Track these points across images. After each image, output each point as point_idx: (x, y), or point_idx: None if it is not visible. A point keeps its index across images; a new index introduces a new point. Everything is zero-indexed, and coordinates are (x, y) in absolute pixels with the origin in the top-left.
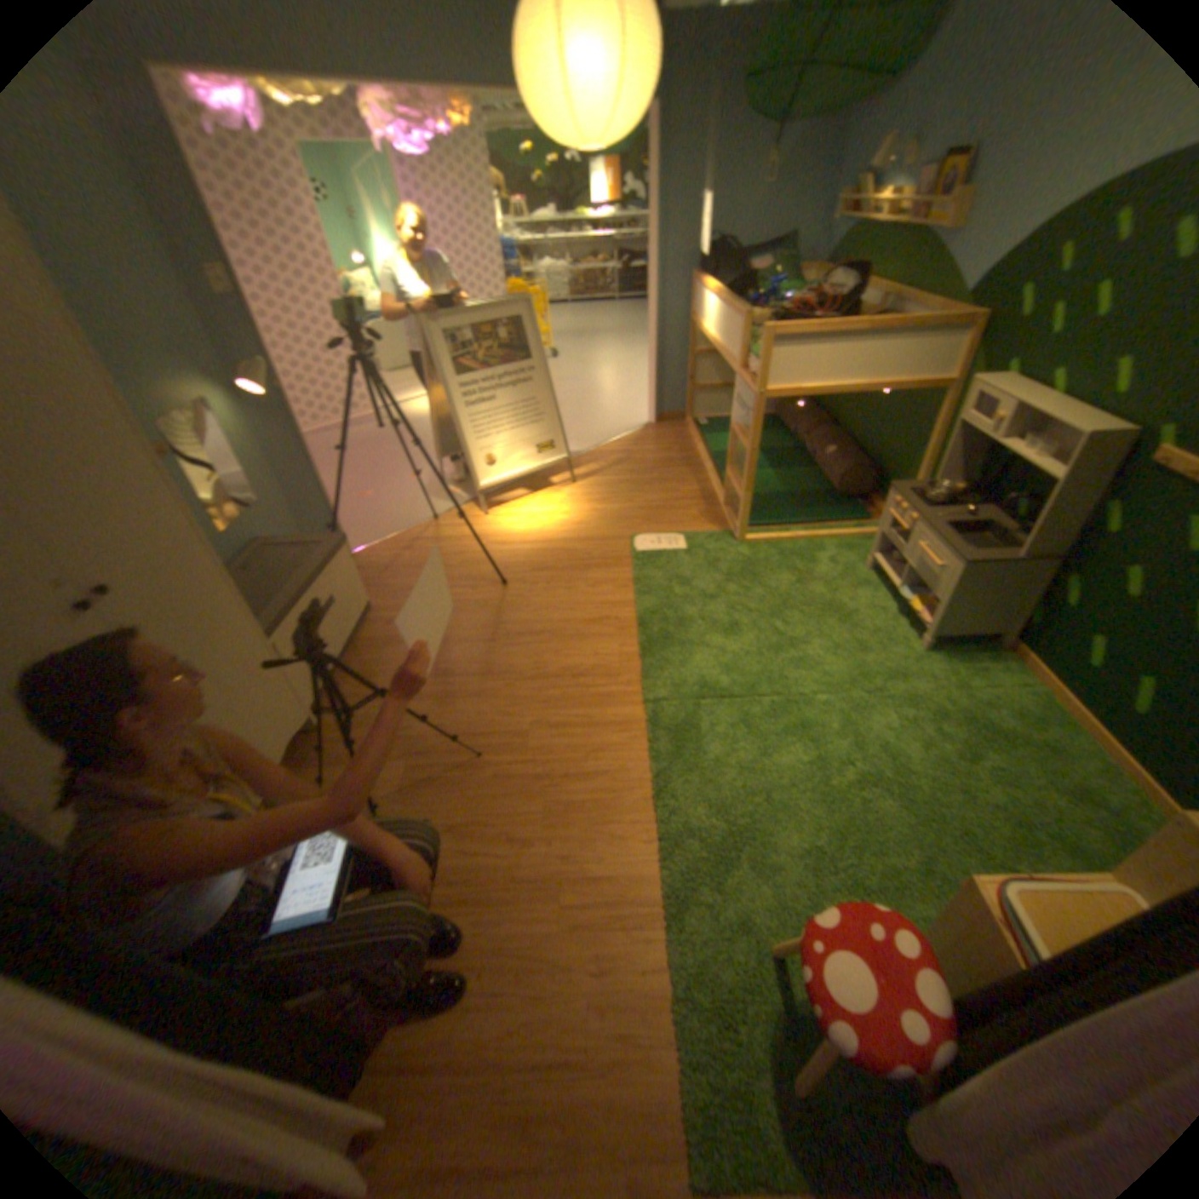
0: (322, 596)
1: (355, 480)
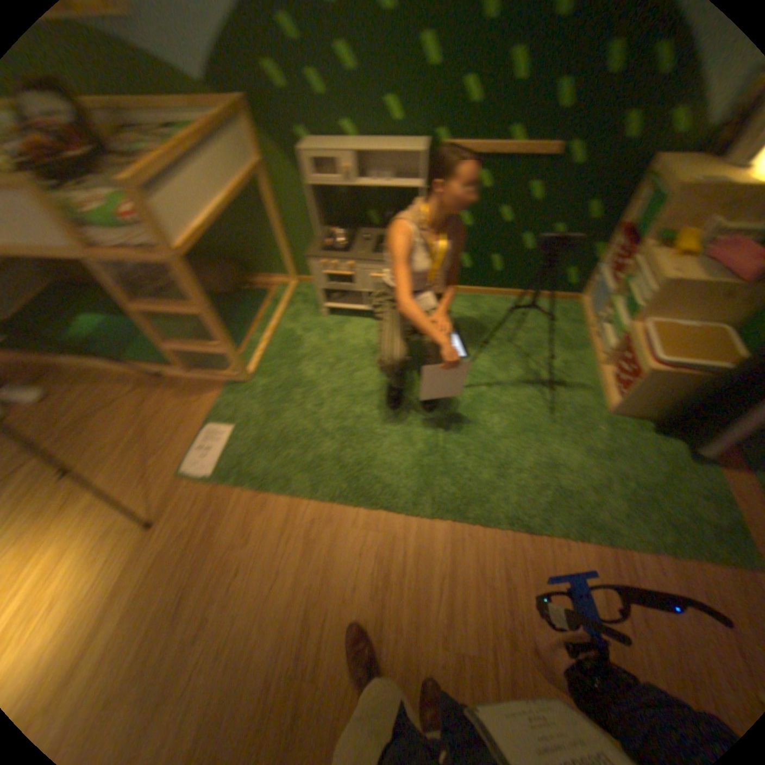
0: None
1: None
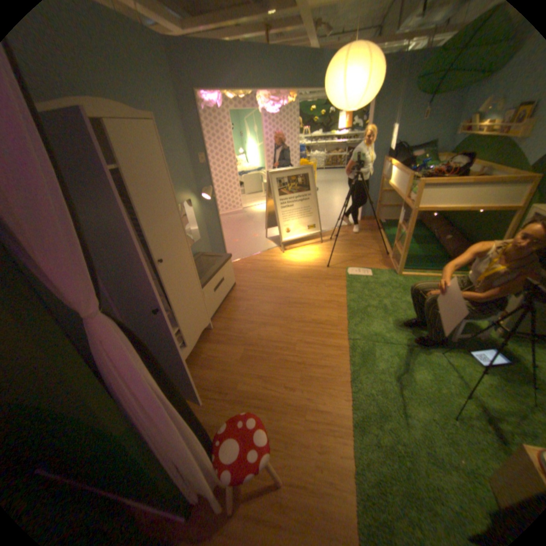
0: (220, 276)
1: (232, 234)
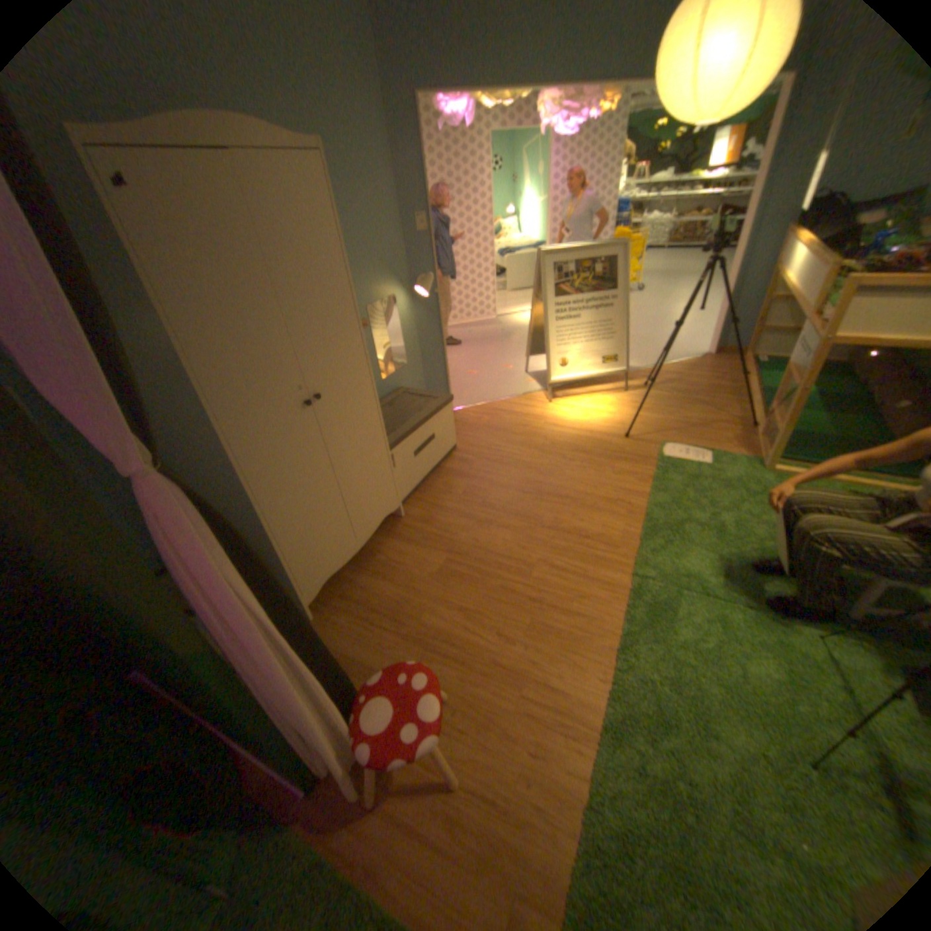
0: (428, 432)
1: (468, 361)
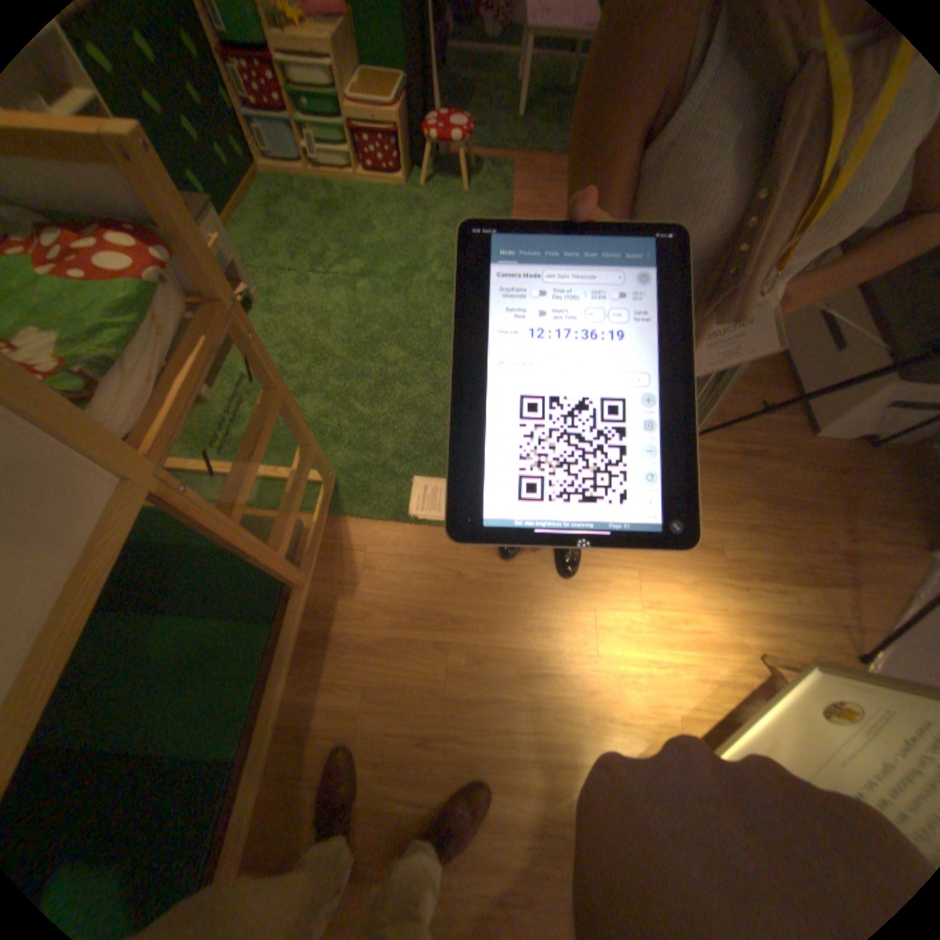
0: (845, 332)
1: None
